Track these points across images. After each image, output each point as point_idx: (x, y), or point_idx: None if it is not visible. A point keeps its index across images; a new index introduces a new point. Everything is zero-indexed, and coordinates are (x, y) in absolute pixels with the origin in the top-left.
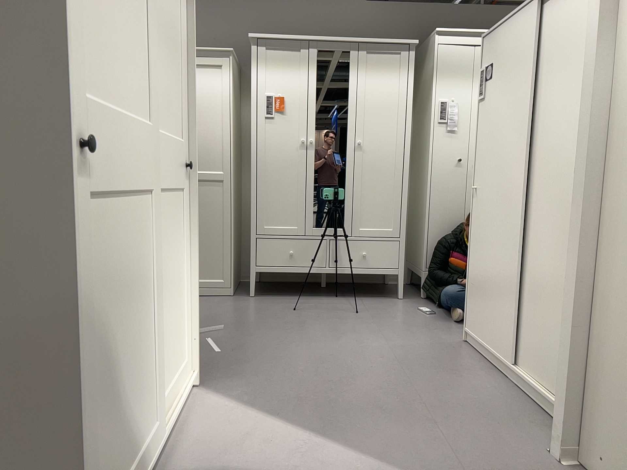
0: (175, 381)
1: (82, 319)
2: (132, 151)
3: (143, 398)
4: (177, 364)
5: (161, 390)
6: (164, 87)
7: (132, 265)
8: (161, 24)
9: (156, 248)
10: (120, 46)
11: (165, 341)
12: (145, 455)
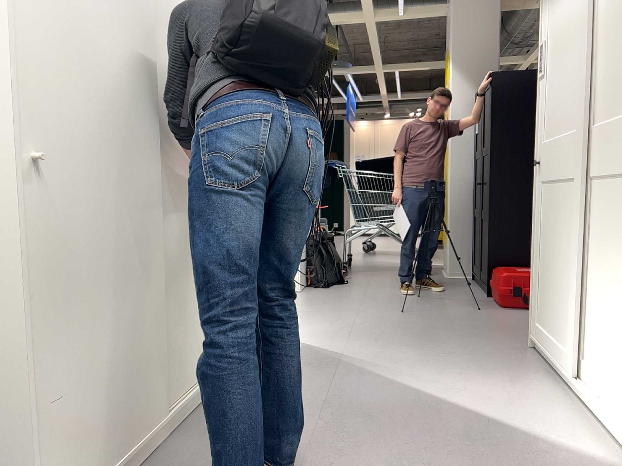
0: (609, 388)
1: (537, 228)
2: (560, 153)
3: (560, 313)
4: (618, 380)
5: (590, 357)
6: (620, 66)
7: (559, 221)
8: (618, 8)
9: (596, 226)
10: (560, 98)
11: (600, 323)
12: (555, 347)
